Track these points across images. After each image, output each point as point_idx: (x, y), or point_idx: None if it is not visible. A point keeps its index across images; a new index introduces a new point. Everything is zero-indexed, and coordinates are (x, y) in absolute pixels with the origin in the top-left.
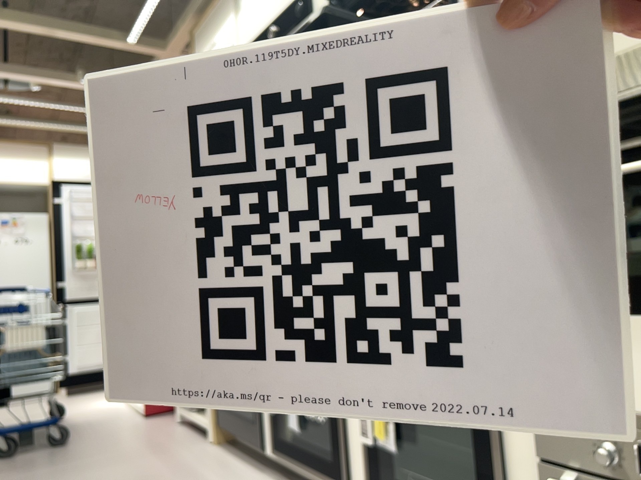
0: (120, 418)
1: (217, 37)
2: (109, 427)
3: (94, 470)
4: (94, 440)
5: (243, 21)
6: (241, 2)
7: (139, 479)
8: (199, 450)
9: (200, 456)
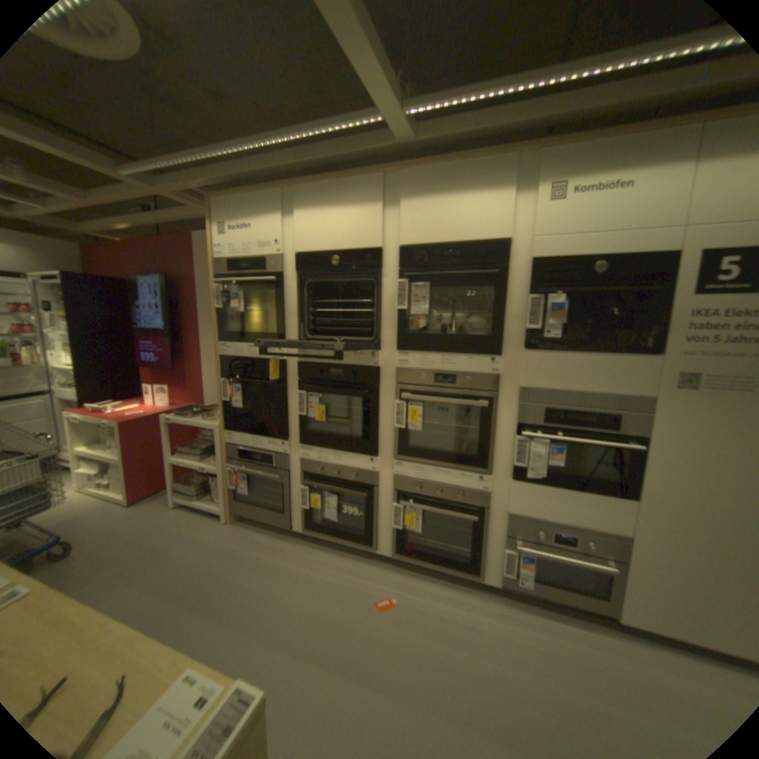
0: (99, 514)
1: (253, 223)
2: (97, 526)
3: (138, 576)
4: (97, 545)
5: (292, 228)
6: (292, 211)
7: (195, 573)
8: (219, 533)
9: (225, 538)
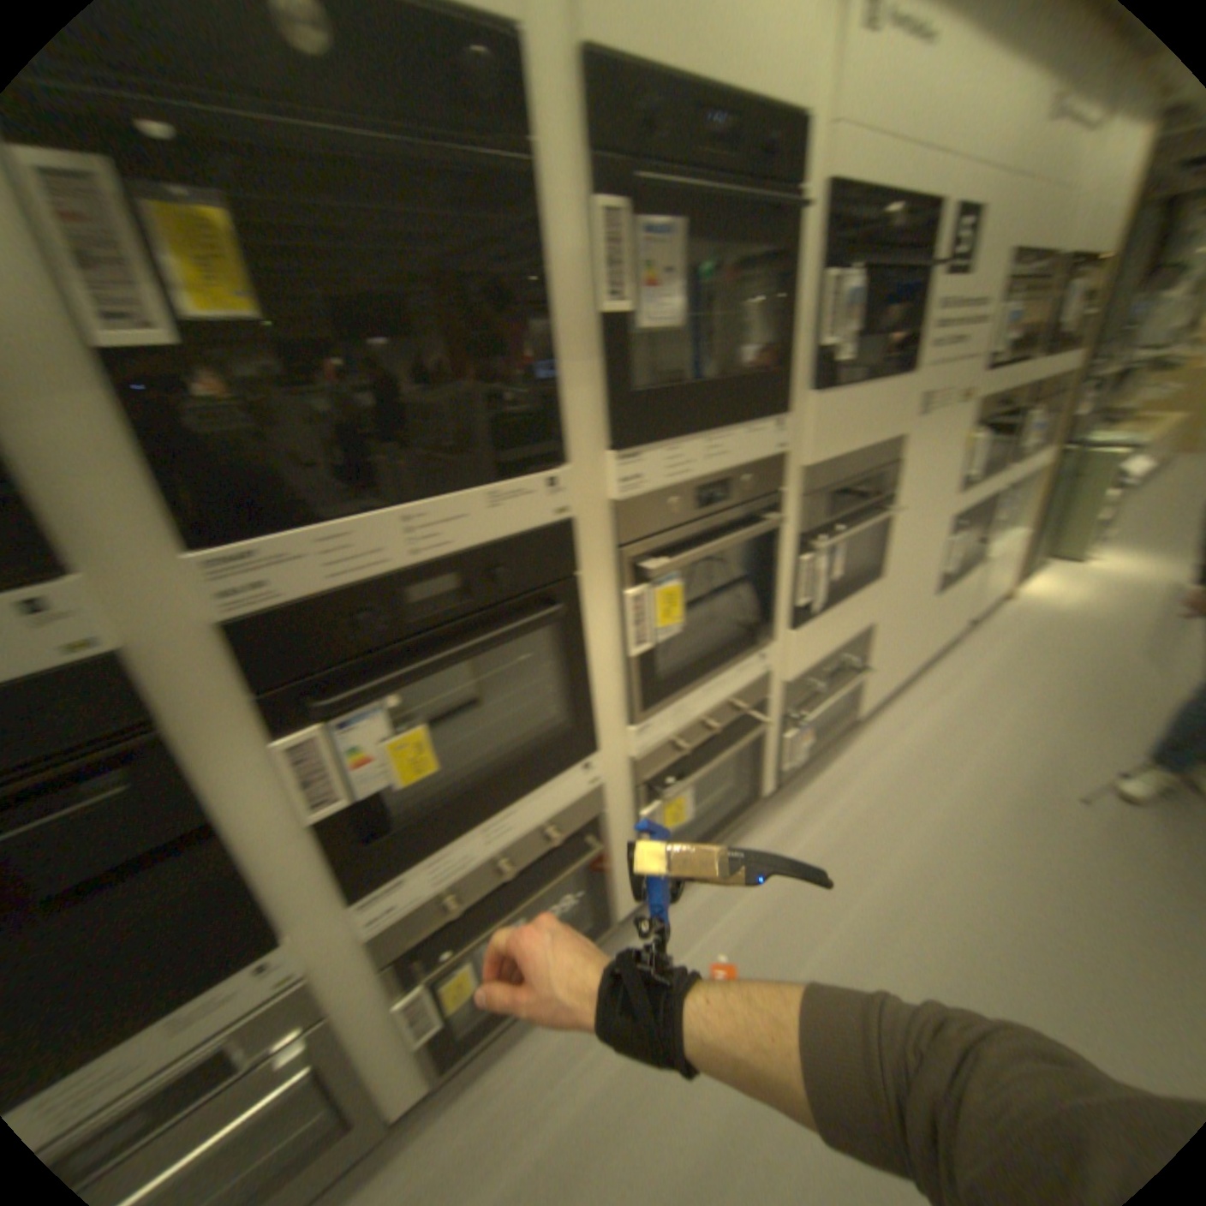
0: None
1: None
2: None
3: None
4: None
5: None
6: None
7: None
8: None
9: None
